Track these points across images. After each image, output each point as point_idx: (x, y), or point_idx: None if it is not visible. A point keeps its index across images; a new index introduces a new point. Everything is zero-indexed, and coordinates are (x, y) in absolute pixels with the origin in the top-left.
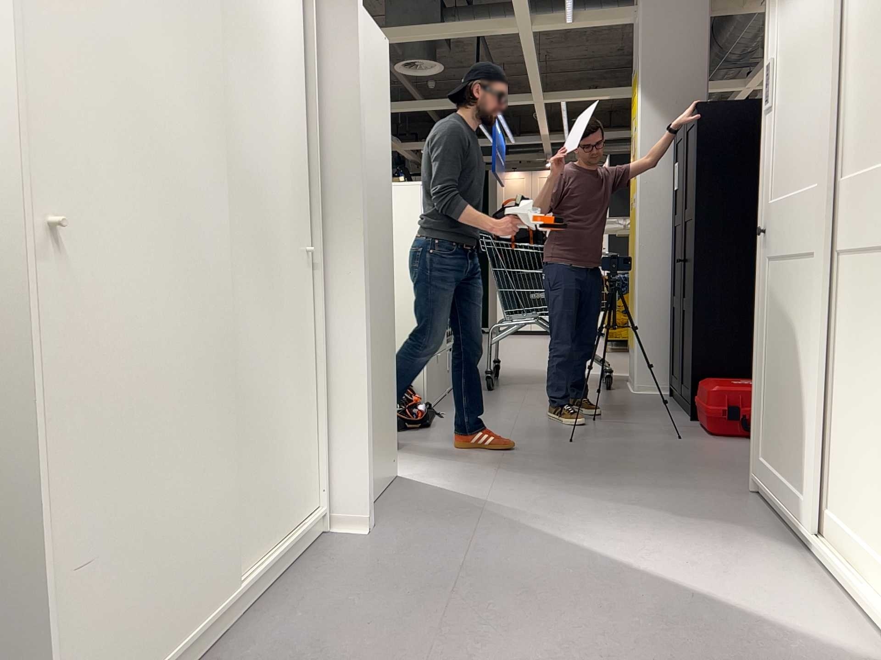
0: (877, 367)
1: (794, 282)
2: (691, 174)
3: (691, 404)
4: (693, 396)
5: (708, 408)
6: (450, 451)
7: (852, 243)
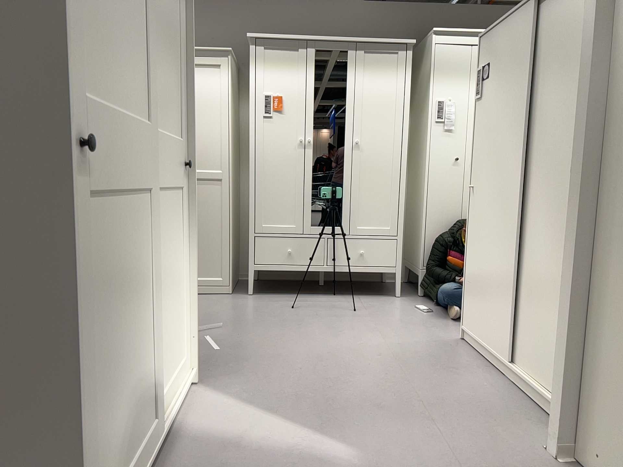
0: (170, 263)
1: (129, 224)
2: None
3: None
4: None
5: None
6: None
7: (158, 184)
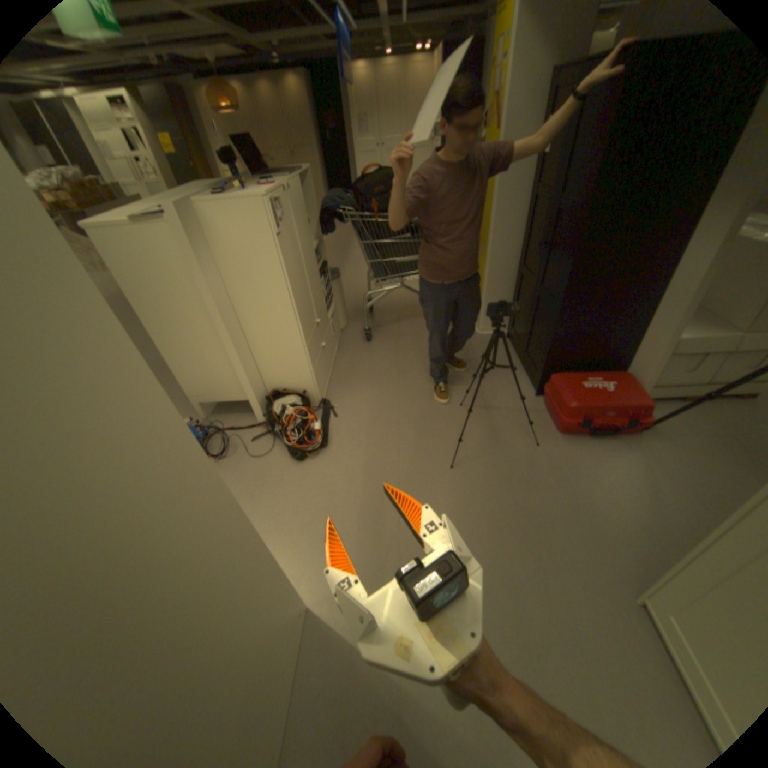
0: None
1: None
2: (597, 161)
3: (540, 387)
4: (545, 386)
5: (566, 421)
6: (350, 515)
7: None
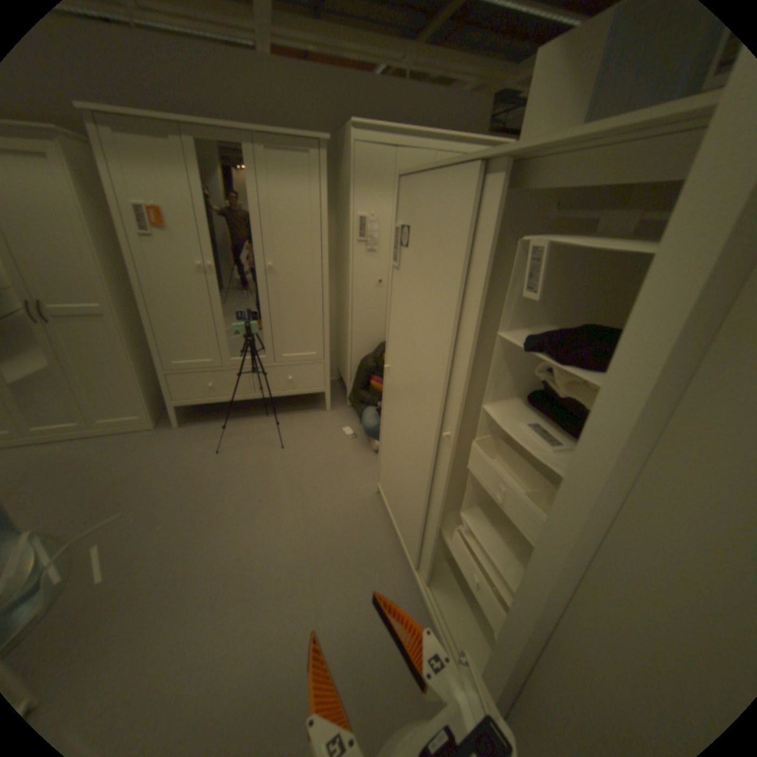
0: None
1: None
2: None
3: None
4: None
5: None
6: None
7: None
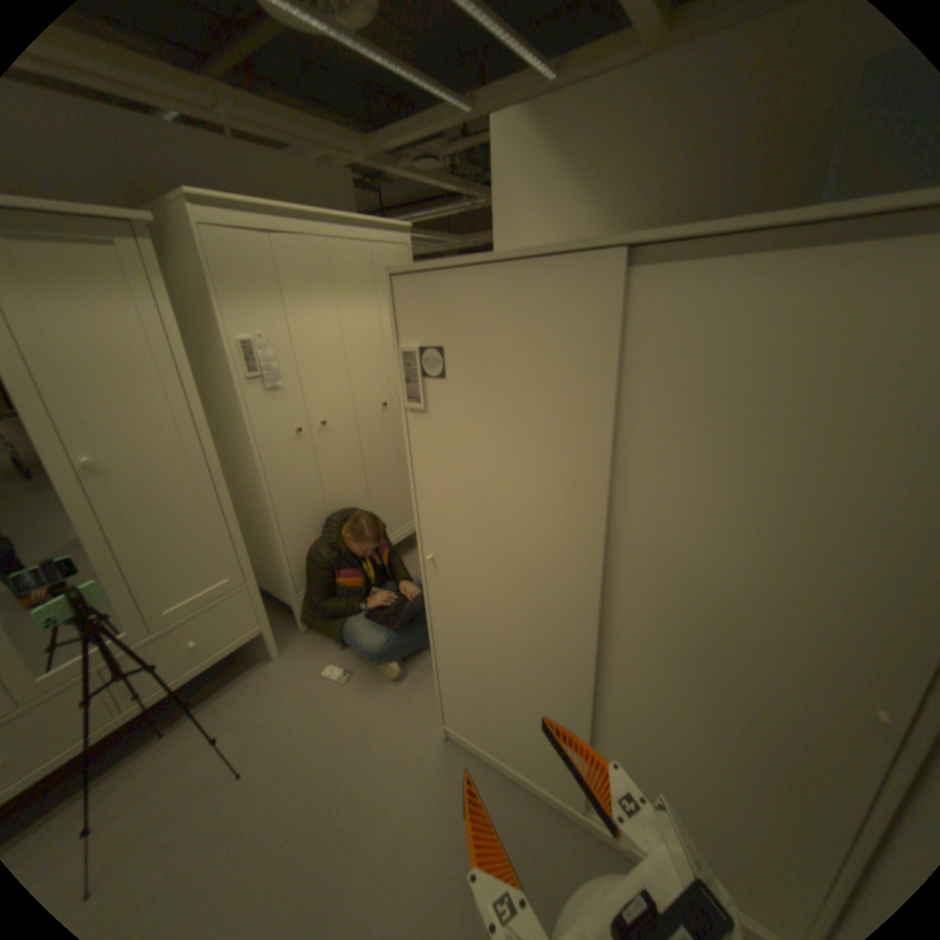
0: None
1: None
2: None
3: None
4: None
5: None
6: None
7: None
